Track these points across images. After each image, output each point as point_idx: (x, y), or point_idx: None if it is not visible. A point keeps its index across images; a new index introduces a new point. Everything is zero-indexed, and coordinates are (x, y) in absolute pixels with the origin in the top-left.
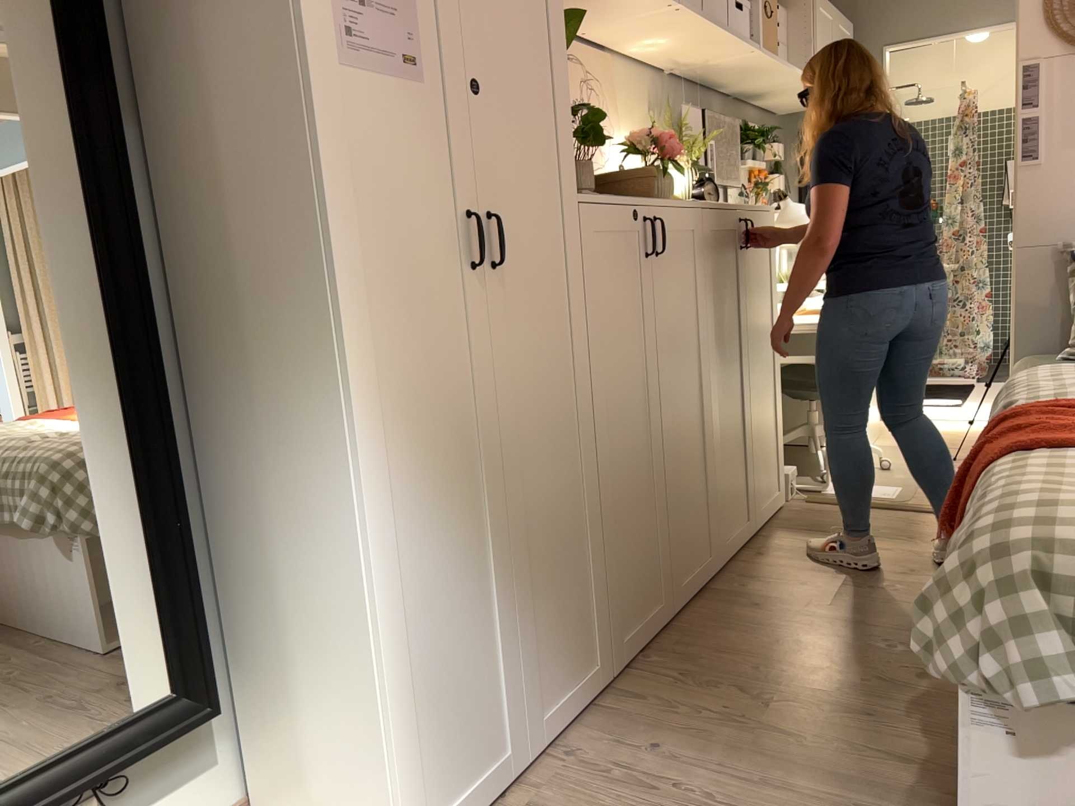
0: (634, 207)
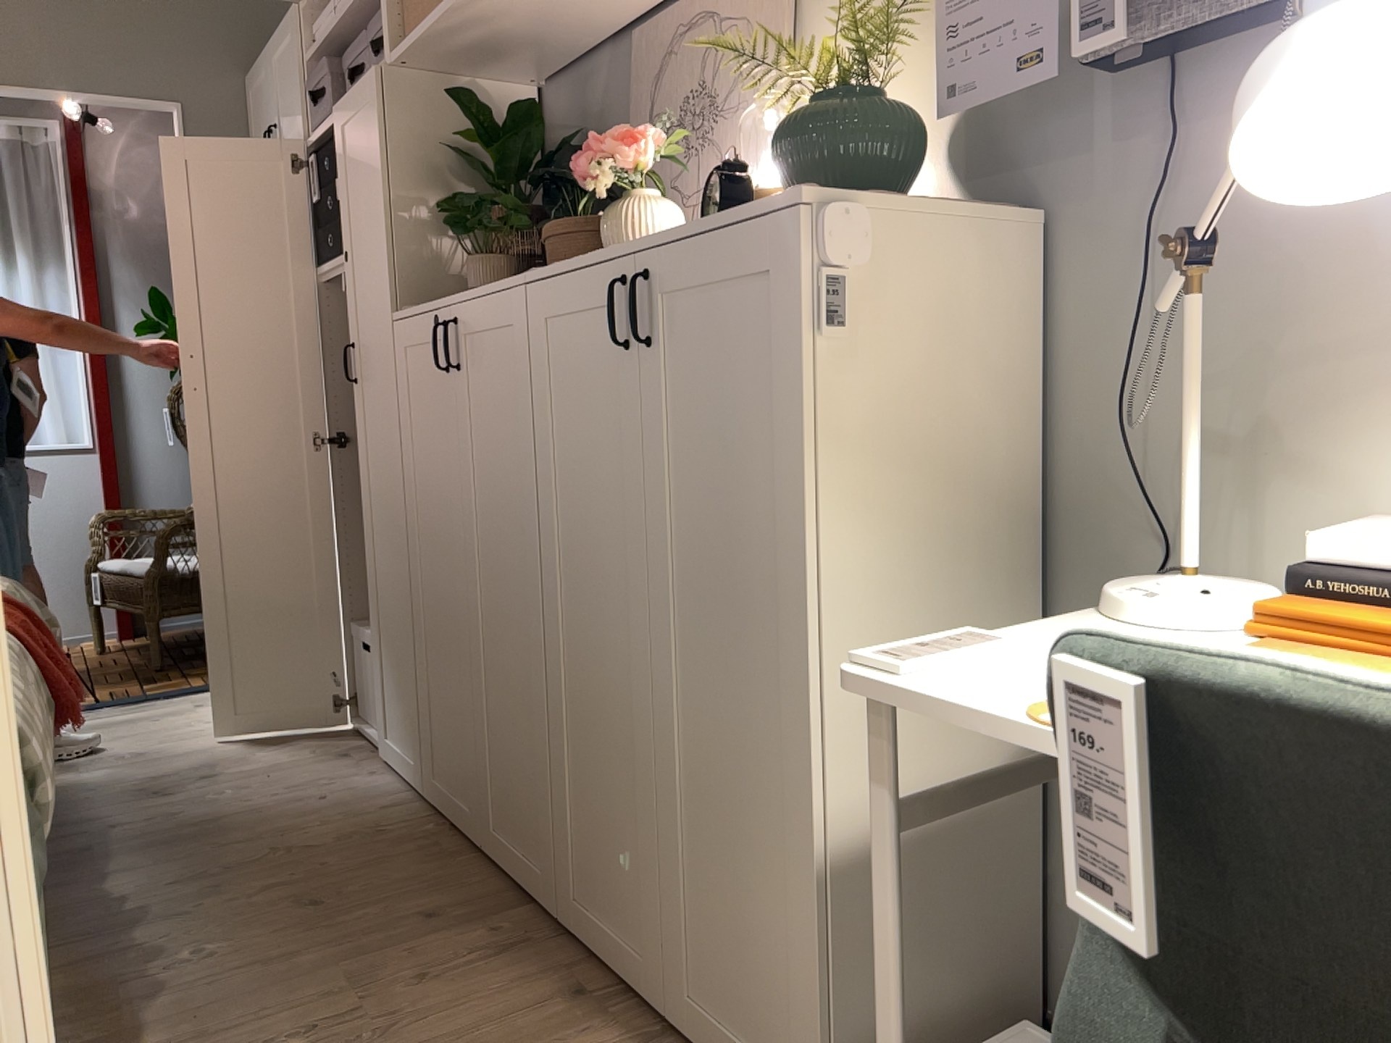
0: (432, 314)
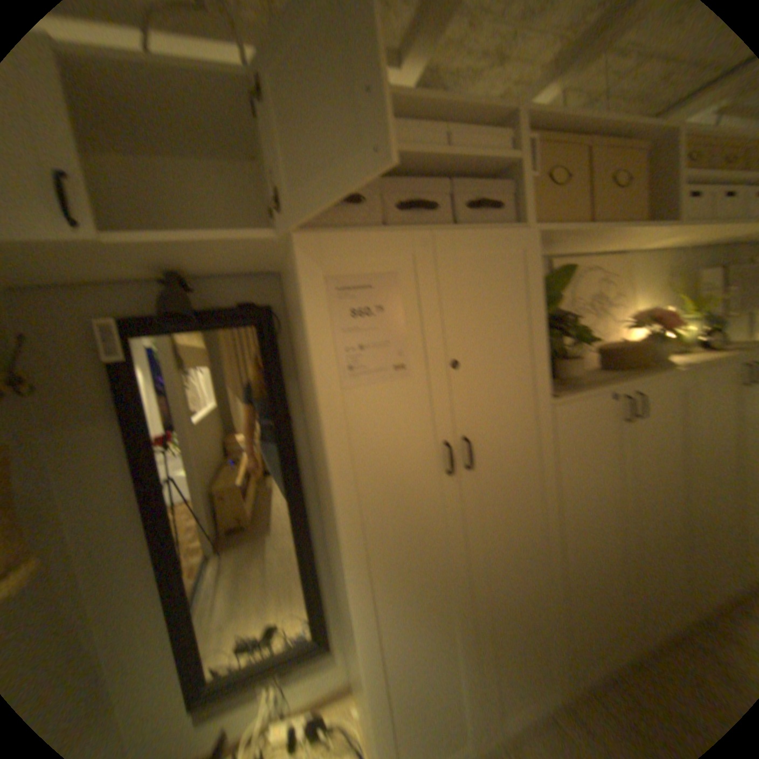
0: (615, 392)
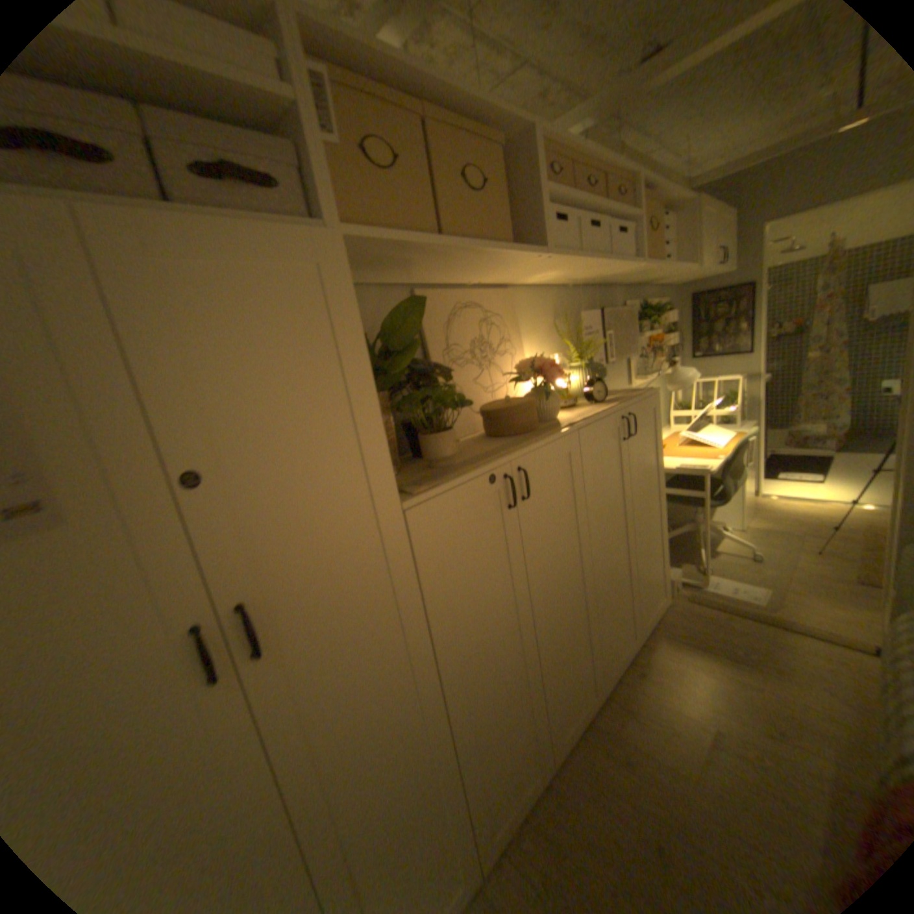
0: (489, 472)
